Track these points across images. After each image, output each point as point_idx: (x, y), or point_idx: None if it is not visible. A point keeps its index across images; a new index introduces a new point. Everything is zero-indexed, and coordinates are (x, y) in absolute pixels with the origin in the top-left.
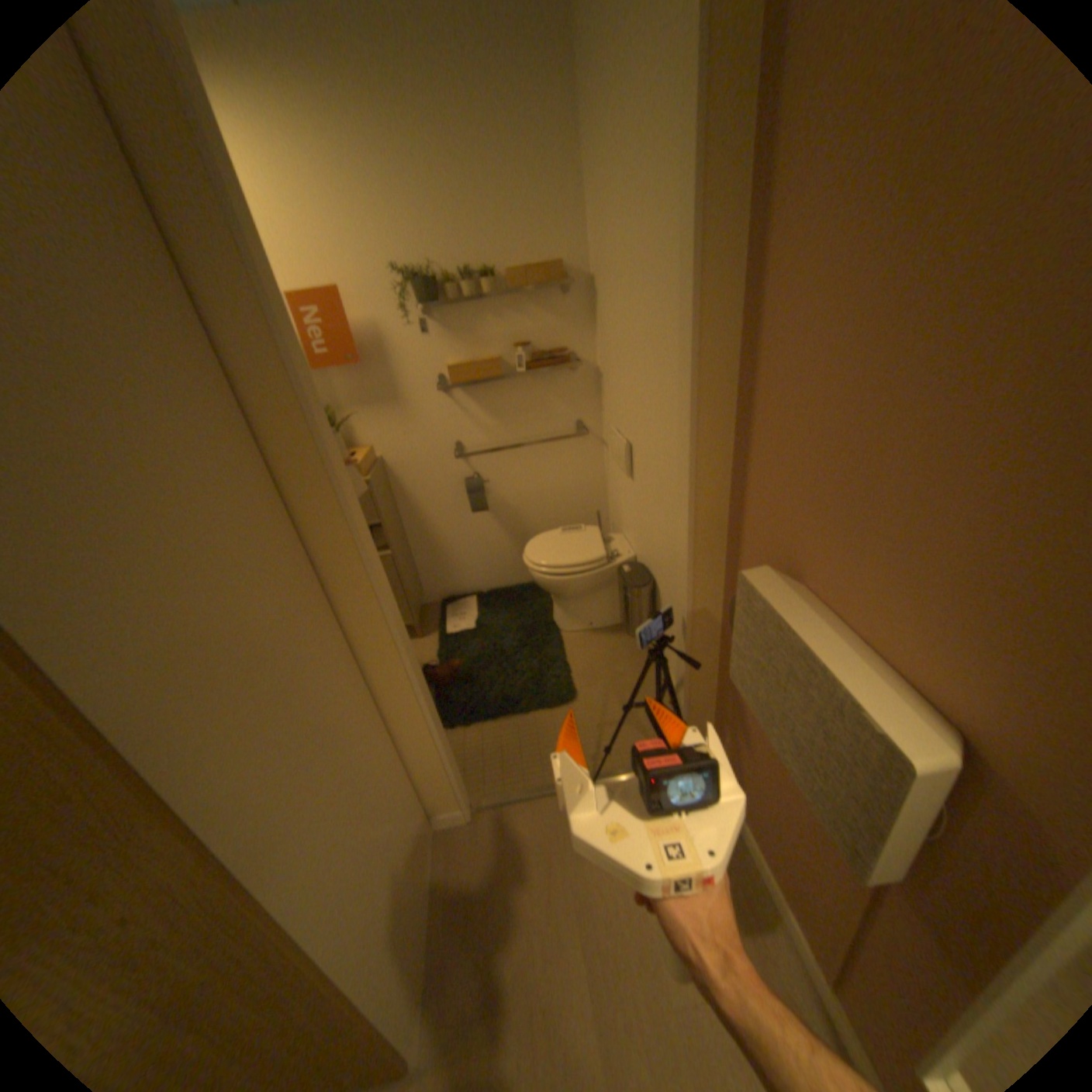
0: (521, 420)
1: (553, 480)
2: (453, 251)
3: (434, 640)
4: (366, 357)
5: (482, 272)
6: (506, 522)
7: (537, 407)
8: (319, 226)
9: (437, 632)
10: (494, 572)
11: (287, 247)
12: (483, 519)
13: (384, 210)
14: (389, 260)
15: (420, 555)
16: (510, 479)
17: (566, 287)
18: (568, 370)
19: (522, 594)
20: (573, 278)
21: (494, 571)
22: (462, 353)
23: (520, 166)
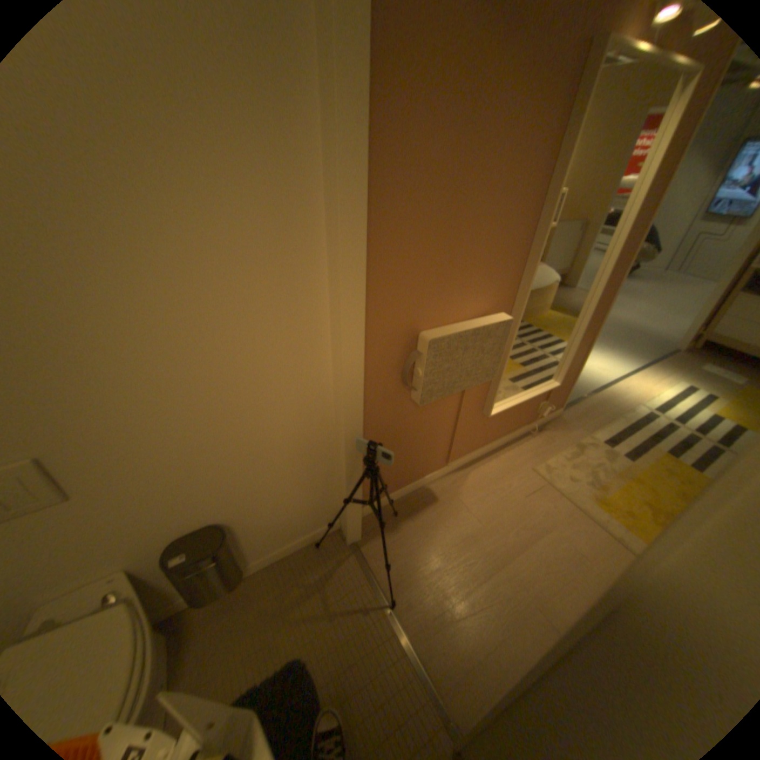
0: None
1: None
2: None
3: None
4: None
5: None
6: None
7: None
8: None
9: None
10: None
11: None
12: None
13: None
14: None
15: None
16: None
17: None
18: None
19: None
20: None
21: None
22: None
23: None
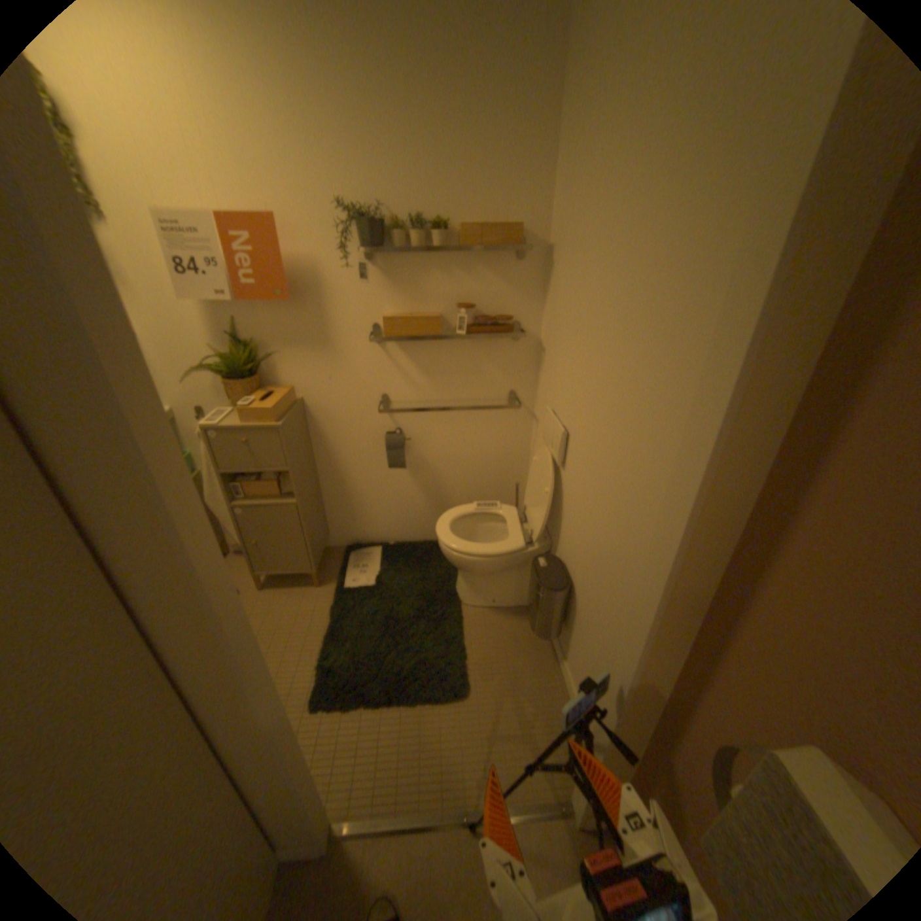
0: (454, 382)
1: (477, 446)
2: (408, 196)
3: (331, 592)
4: (300, 295)
5: (436, 224)
6: (423, 480)
7: (473, 371)
8: (265, 147)
9: (336, 582)
10: (405, 526)
11: (227, 164)
12: (400, 474)
13: (339, 140)
14: (337, 195)
15: (332, 500)
16: (433, 439)
17: (522, 253)
18: (510, 339)
19: (429, 553)
20: (532, 245)
21: (405, 525)
22: (403, 306)
23: (494, 114)
